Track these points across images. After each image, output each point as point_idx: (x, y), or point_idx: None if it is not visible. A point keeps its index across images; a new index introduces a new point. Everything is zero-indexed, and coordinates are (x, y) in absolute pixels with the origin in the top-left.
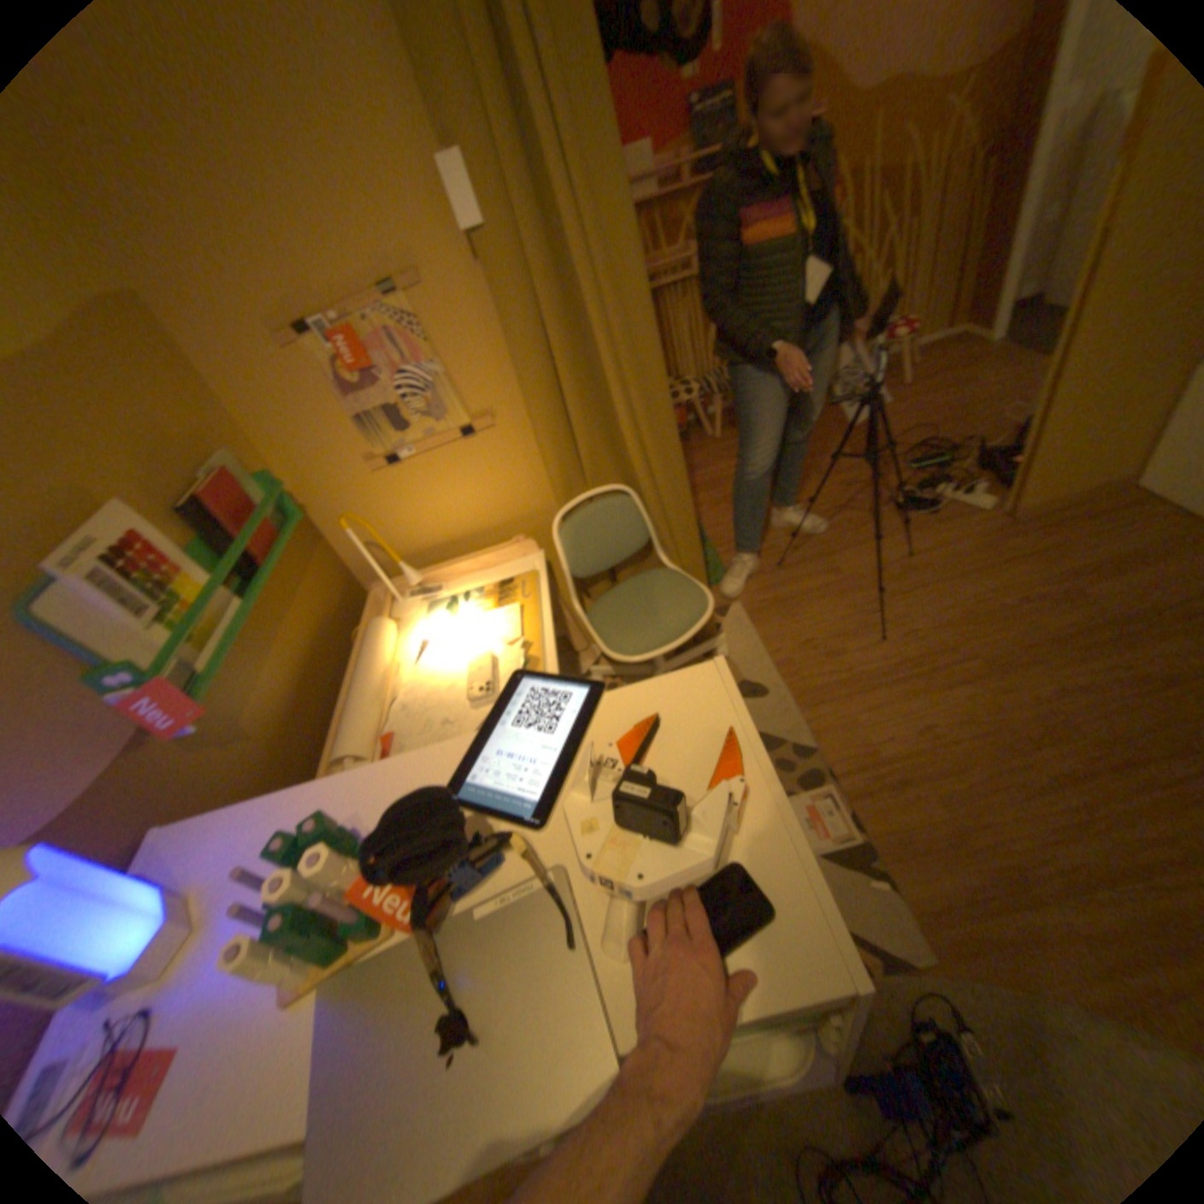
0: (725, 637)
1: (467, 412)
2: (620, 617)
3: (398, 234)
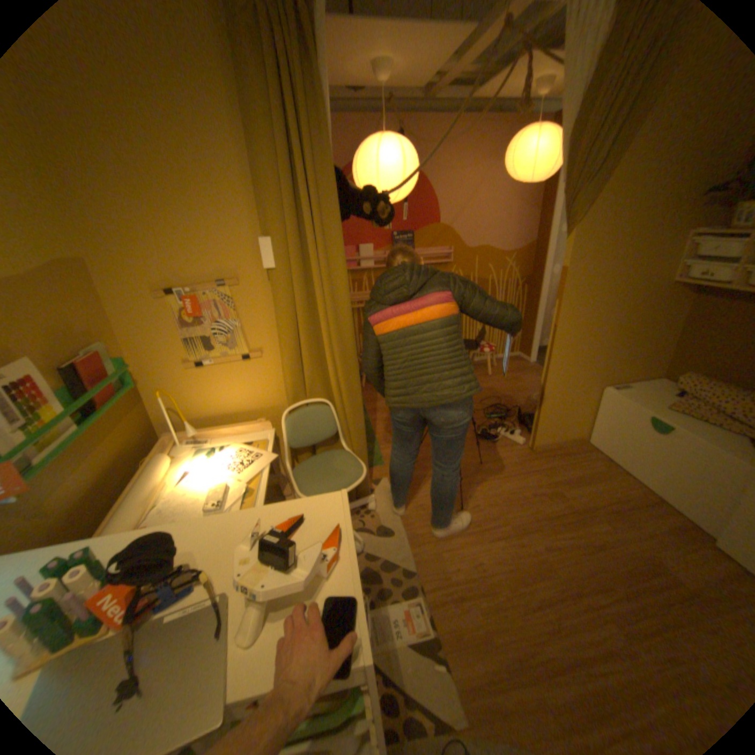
0: (375, 499)
1: (247, 348)
2: (311, 474)
3: (233, 263)
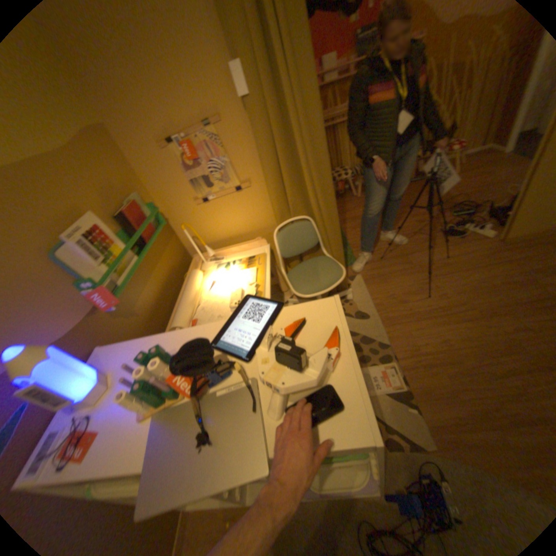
0: (352, 290)
1: (238, 180)
2: (301, 276)
3: (212, 98)
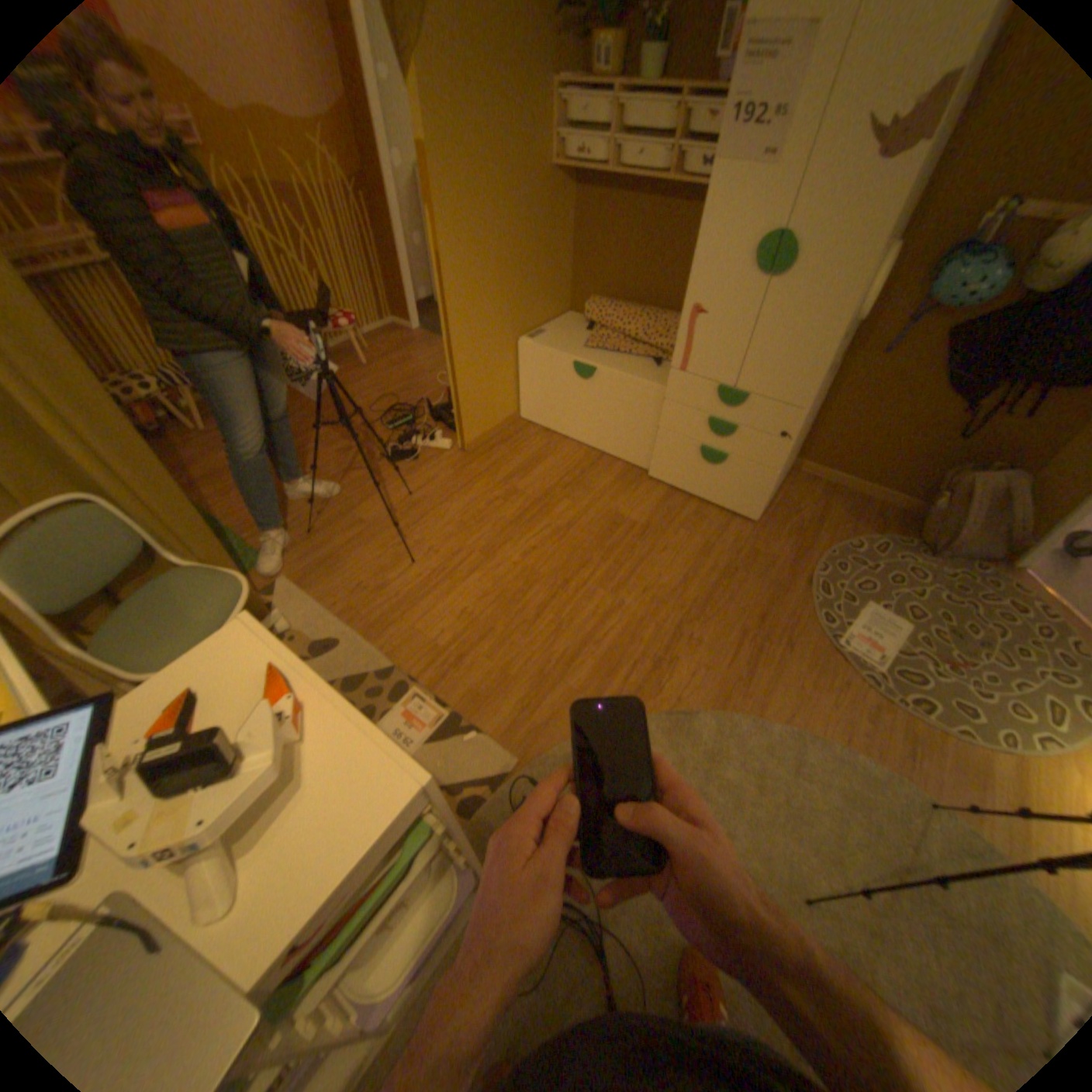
0: (280, 613)
1: None
2: (137, 635)
3: None
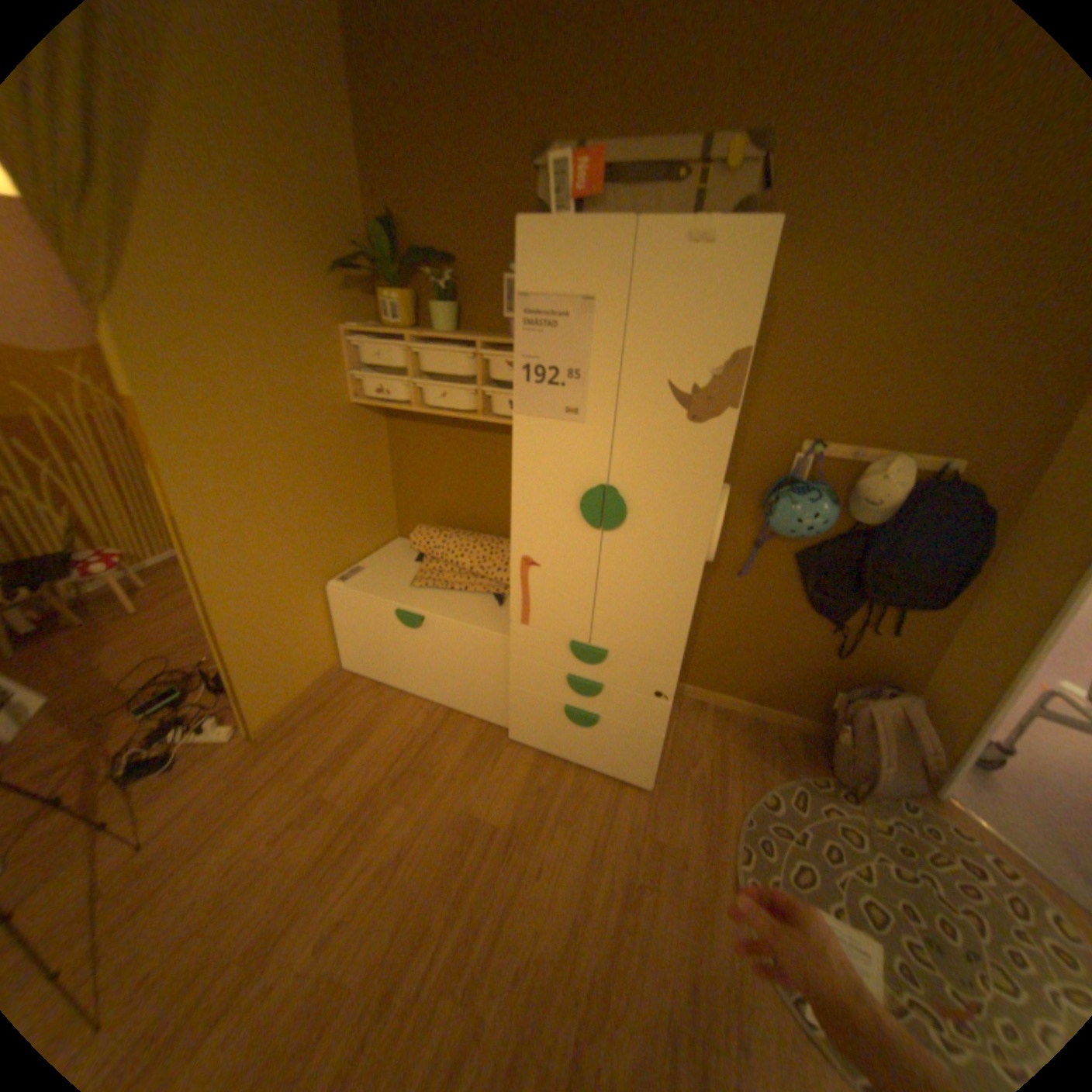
0: None
1: None
2: None
3: None
